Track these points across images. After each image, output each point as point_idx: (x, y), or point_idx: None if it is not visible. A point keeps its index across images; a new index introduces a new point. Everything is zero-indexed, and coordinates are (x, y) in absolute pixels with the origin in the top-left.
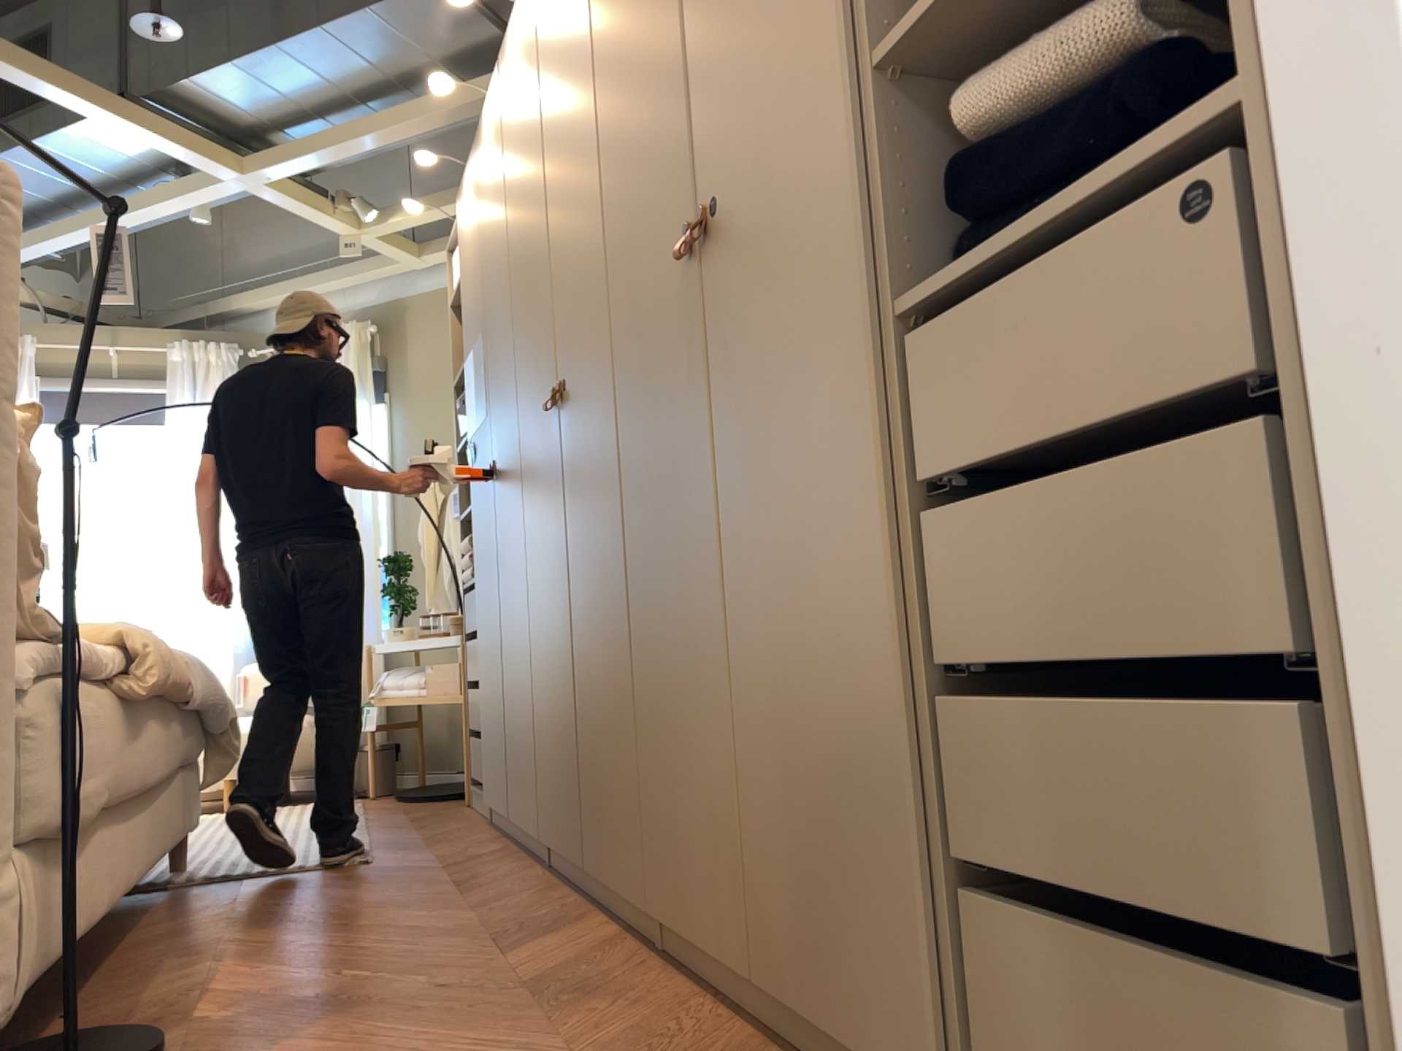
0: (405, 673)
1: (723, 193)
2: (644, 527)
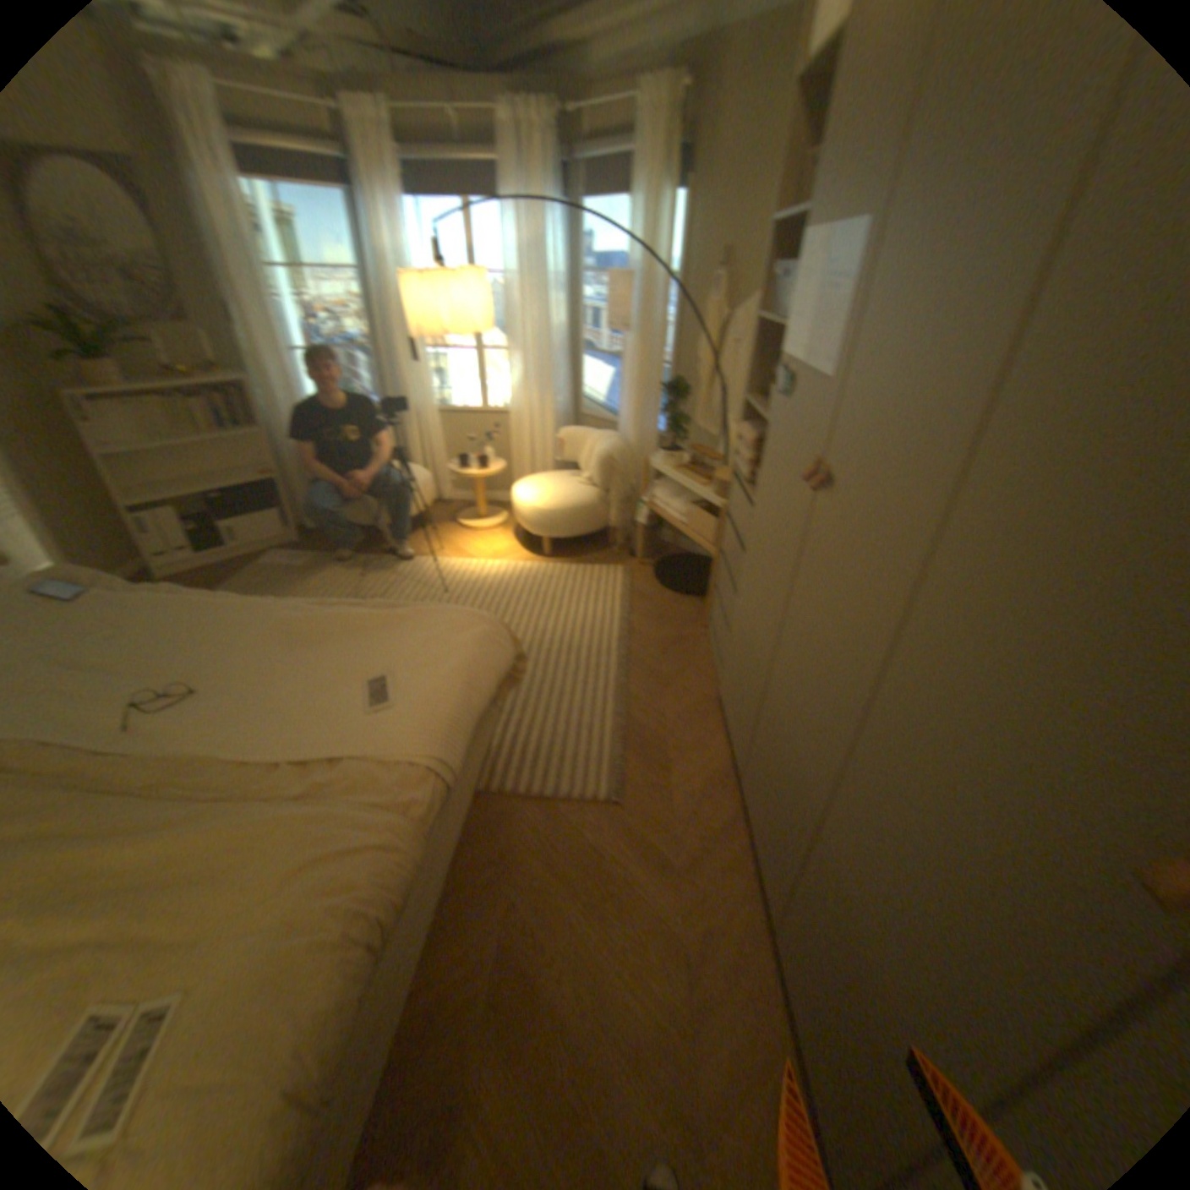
0: (663, 492)
1: None
2: None
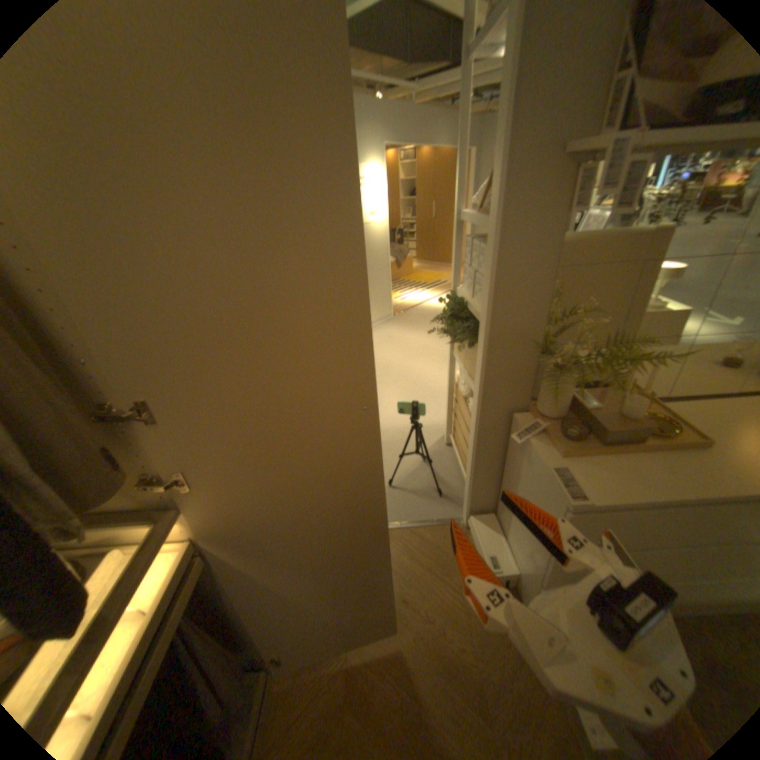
0: None
1: None
2: None
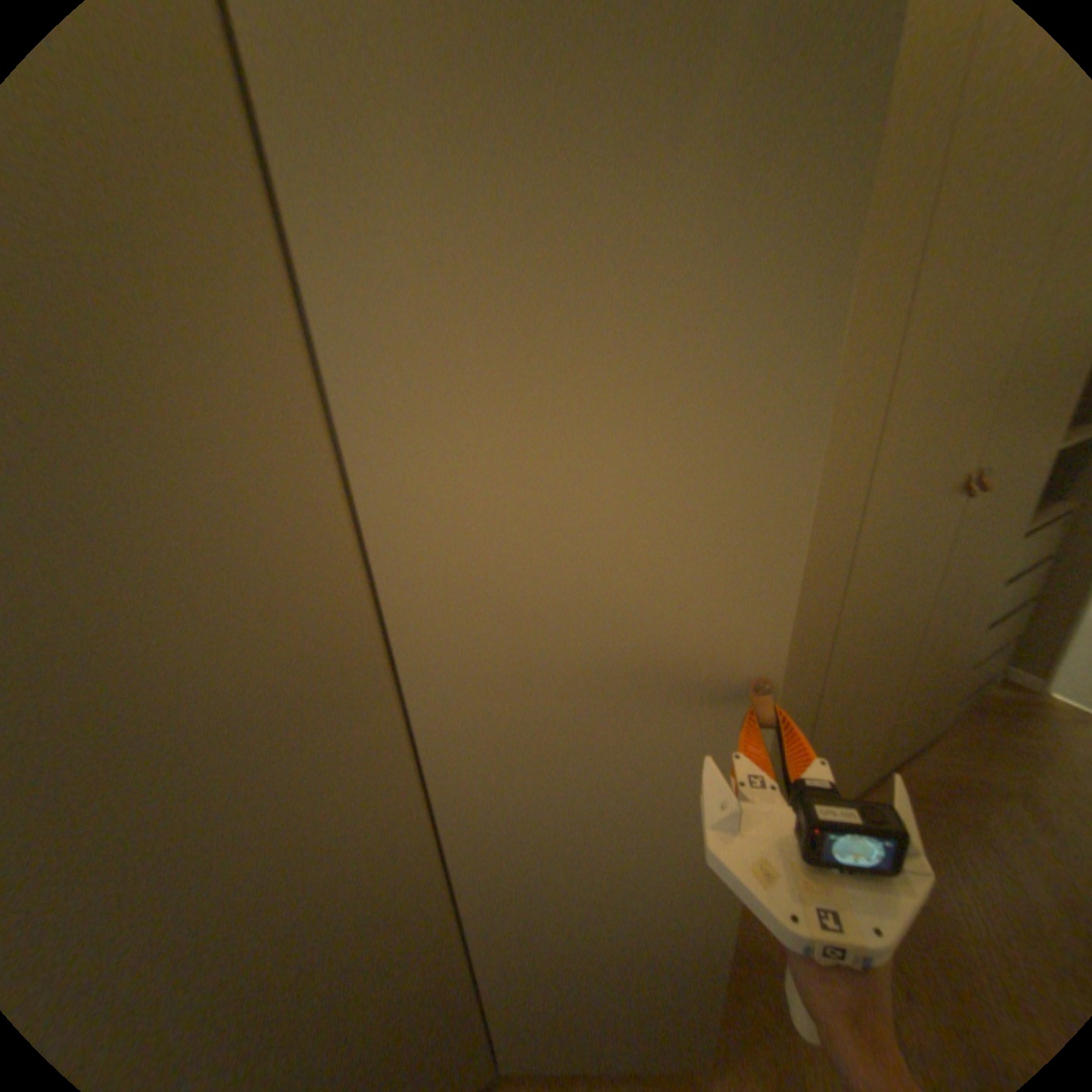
0: None
1: (1001, 464)
2: (855, 664)
